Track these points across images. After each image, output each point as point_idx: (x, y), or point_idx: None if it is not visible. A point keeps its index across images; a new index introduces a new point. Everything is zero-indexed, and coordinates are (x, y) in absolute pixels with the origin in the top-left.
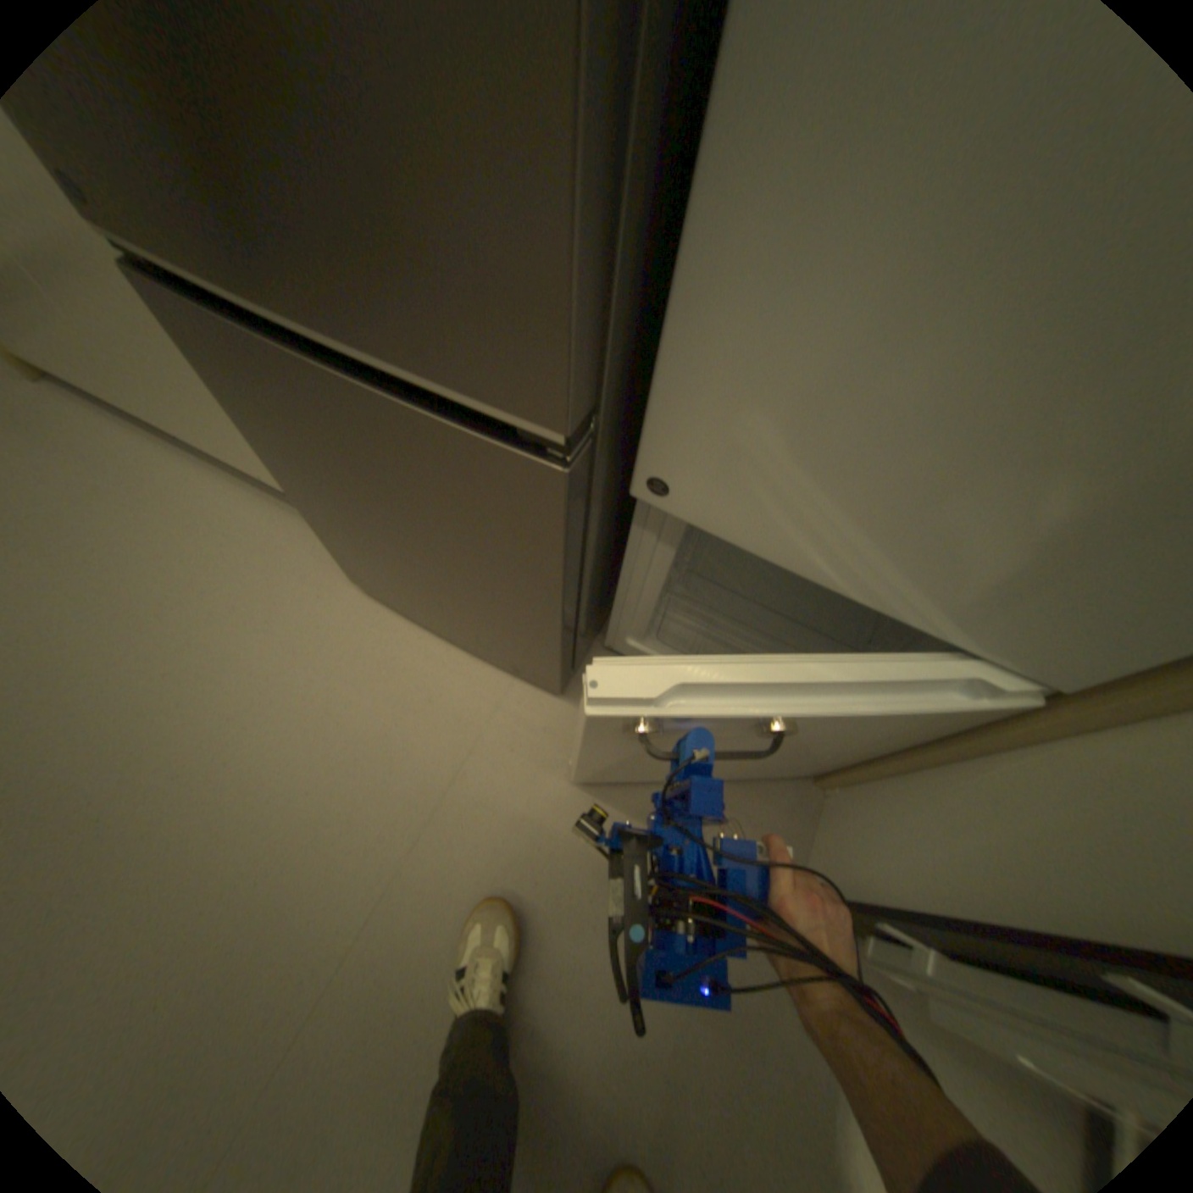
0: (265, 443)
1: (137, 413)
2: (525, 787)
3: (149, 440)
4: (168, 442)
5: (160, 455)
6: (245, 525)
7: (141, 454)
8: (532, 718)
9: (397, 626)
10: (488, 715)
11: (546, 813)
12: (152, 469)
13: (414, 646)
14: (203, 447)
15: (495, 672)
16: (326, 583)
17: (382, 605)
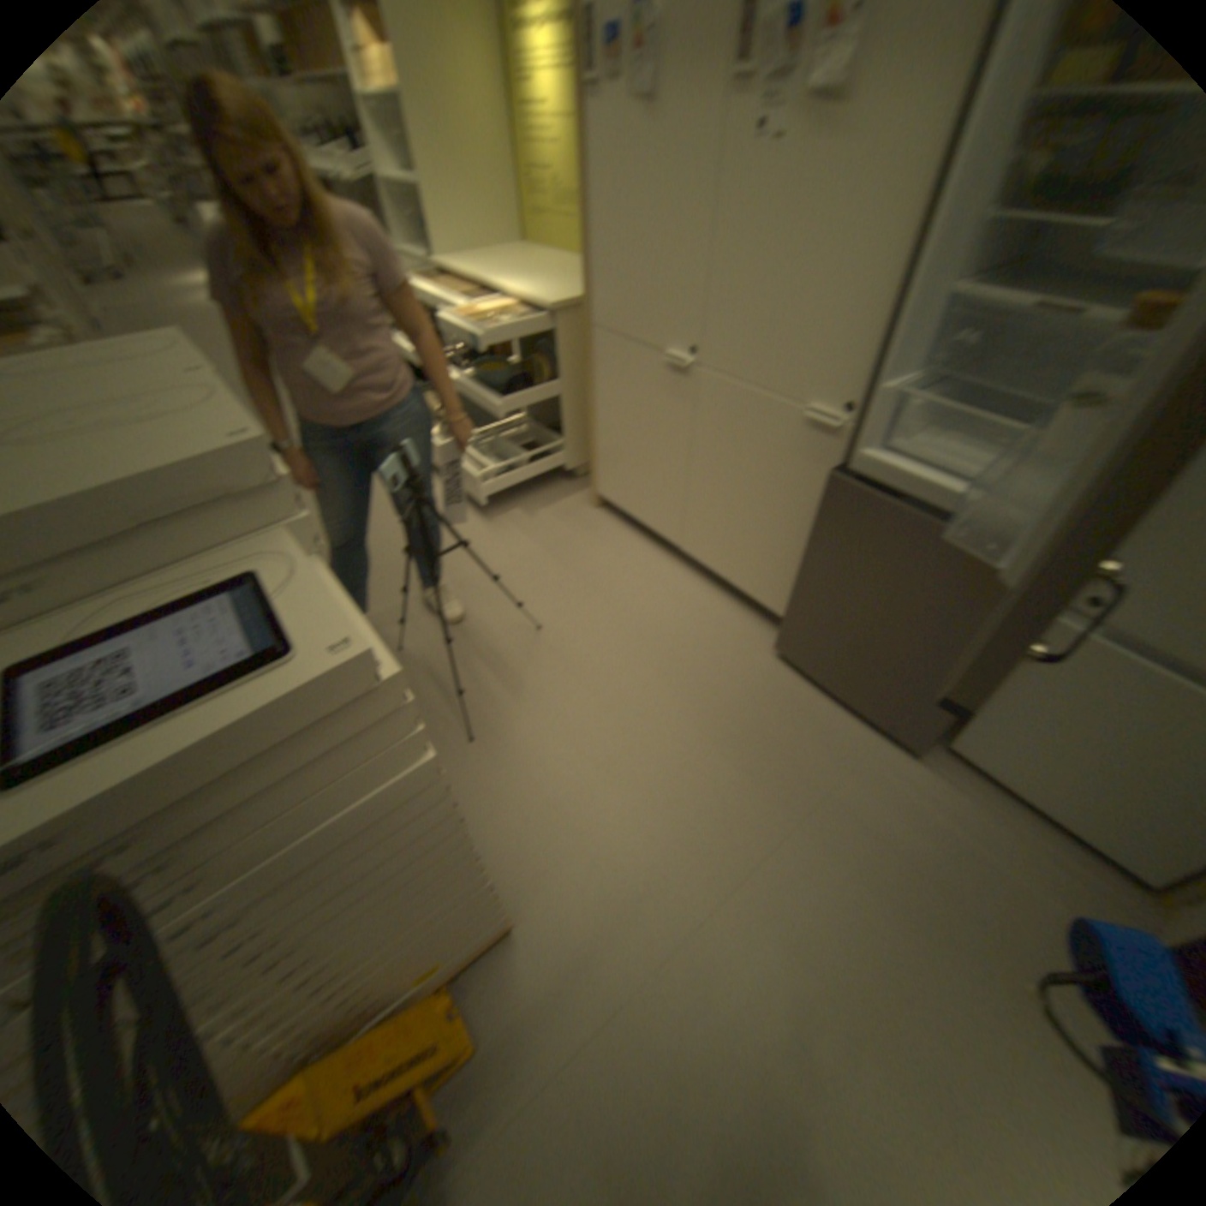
0: (824, 553)
1: (665, 533)
2: (894, 812)
3: (655, 548)
4: (665, 551)
5: (661, 557)
6: (707, 604)
7: (651, 554)
8: (899, 770)
9: (802, 685)
10: (866, 757)
11: (910, 835)
12: (656, 563)
13: (813, 700)
14: (700, 556)
15: (870, 733)
16: (755, 647)
17: (792, 670)
